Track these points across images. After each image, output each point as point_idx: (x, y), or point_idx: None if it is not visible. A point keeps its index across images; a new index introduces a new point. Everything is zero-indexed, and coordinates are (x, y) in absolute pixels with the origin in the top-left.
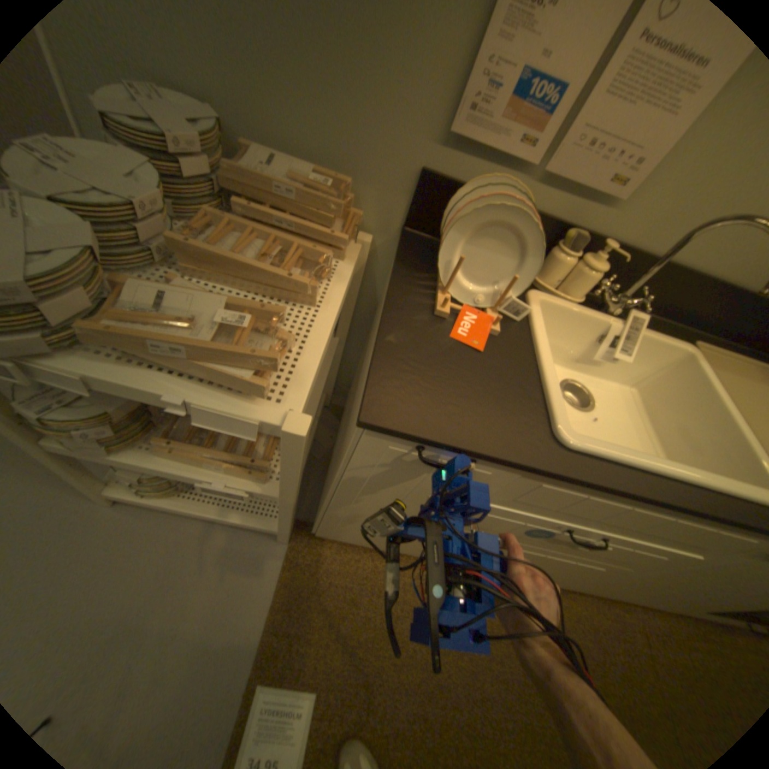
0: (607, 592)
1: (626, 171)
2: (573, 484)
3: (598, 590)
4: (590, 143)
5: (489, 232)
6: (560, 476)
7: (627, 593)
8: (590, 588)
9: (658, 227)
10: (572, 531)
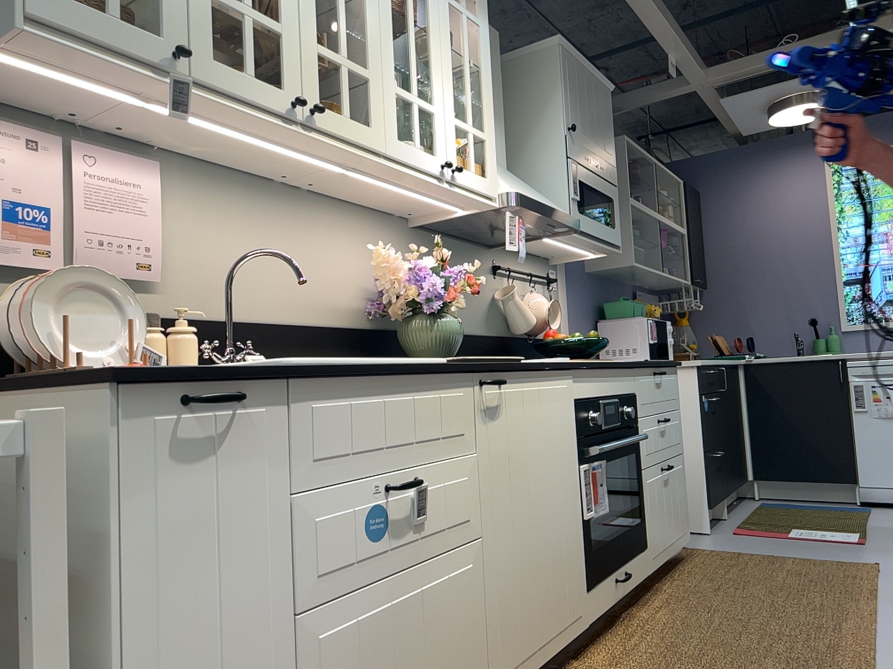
0: (516, 634)
1: (142, 260)
2: (317, 375)
3: (510, 639)
4: (98, 245)
5: (69, 302)
6: (302, 368)
7: (522, 610)
8: (503, 644)
9: (201, 299)
10: (382, 485)
